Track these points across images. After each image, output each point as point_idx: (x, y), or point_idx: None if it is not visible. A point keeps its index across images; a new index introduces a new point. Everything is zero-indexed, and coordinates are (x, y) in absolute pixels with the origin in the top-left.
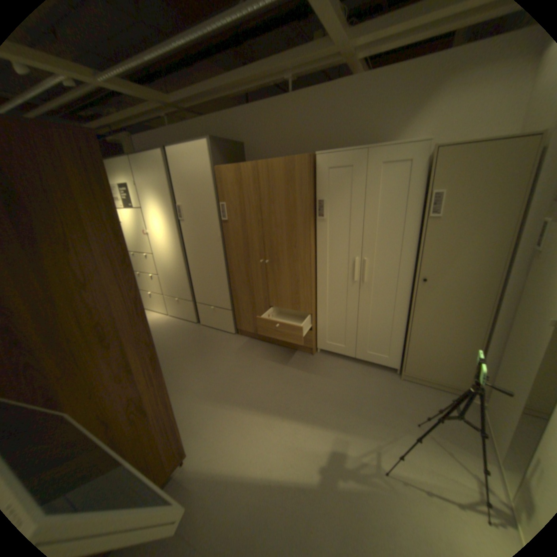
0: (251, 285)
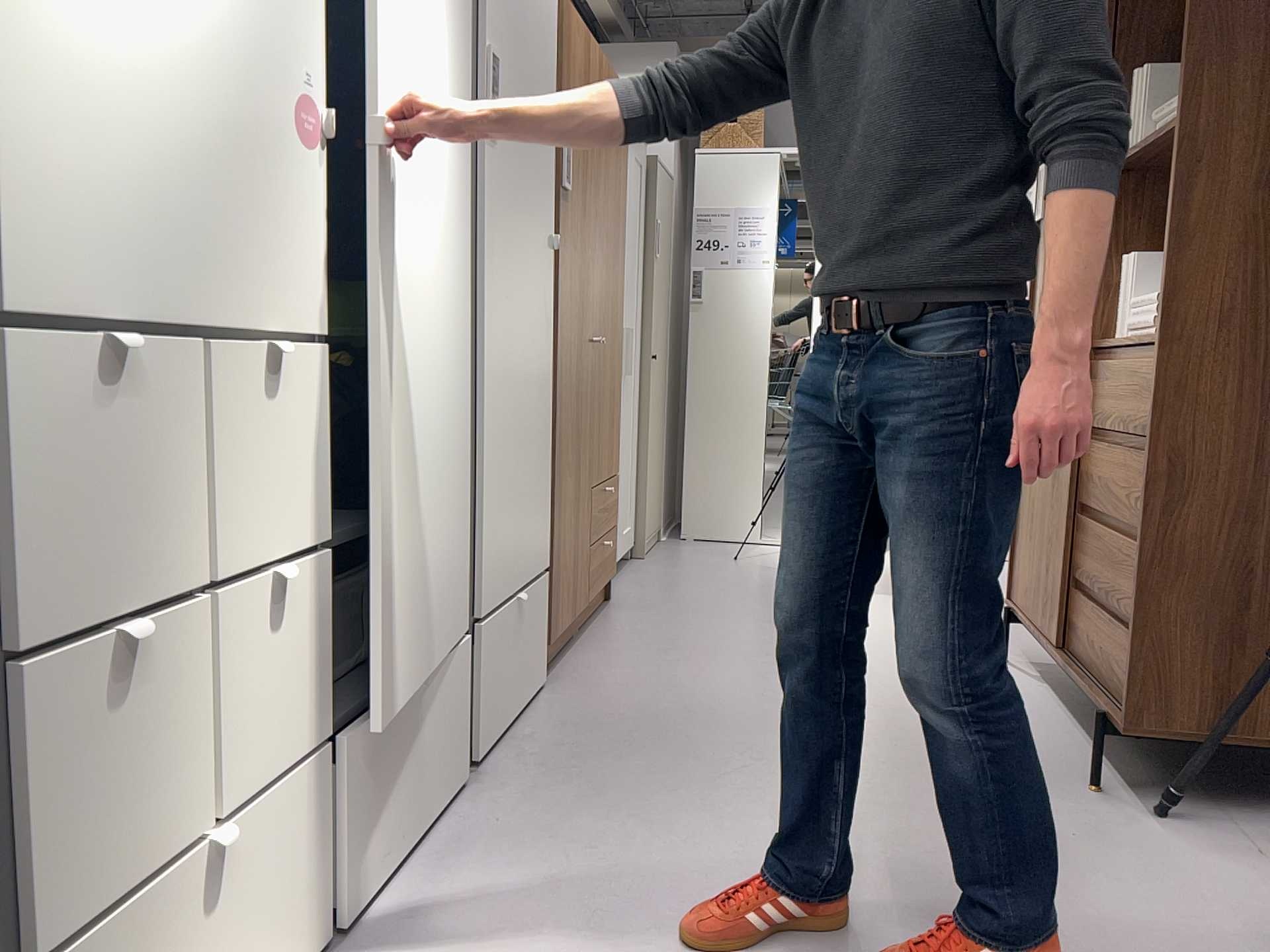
0: (575, 431)
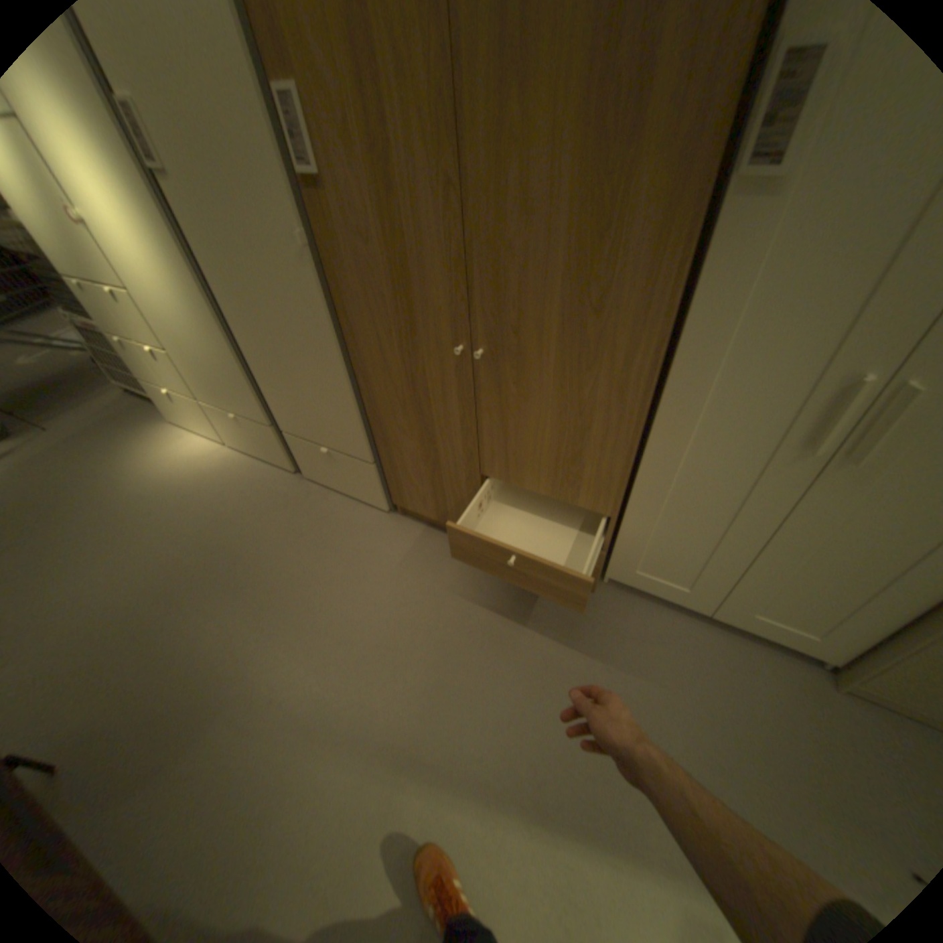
0: (426, 416)
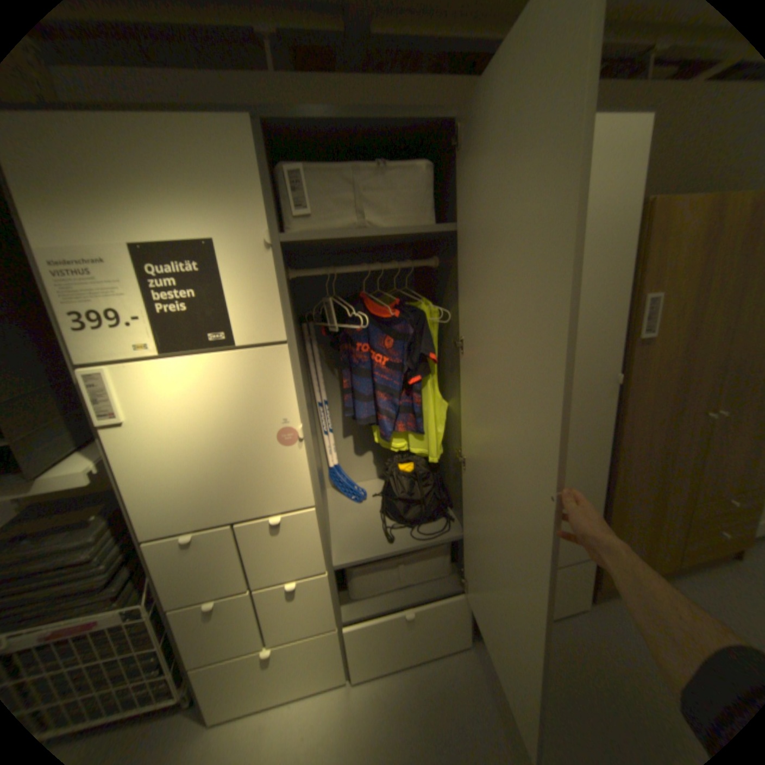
0: (668, 478)
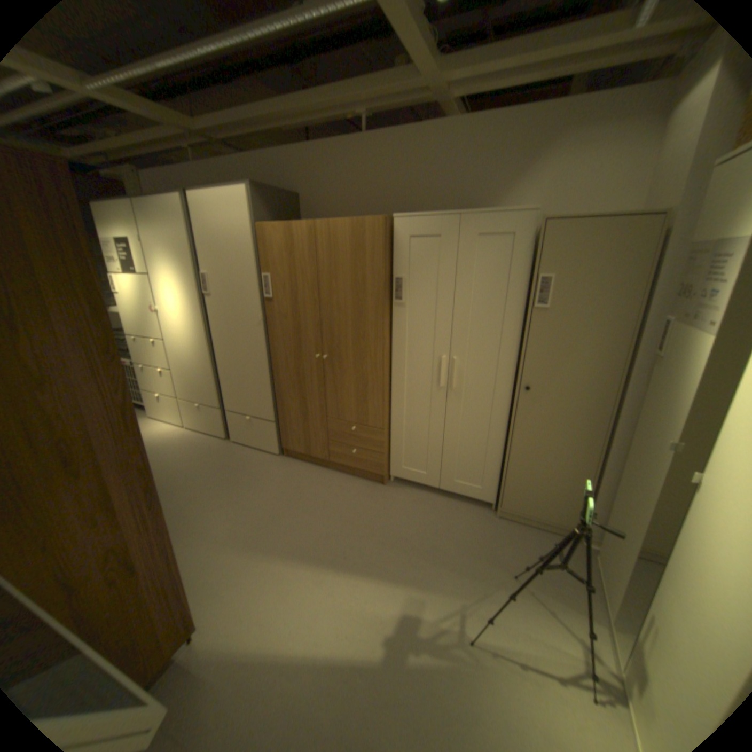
0: (303, 389)
